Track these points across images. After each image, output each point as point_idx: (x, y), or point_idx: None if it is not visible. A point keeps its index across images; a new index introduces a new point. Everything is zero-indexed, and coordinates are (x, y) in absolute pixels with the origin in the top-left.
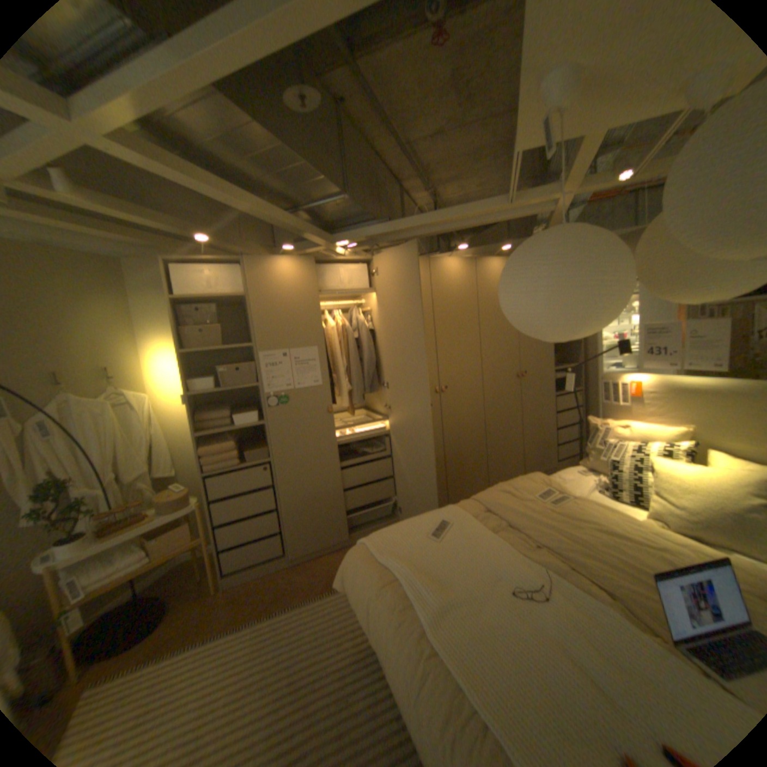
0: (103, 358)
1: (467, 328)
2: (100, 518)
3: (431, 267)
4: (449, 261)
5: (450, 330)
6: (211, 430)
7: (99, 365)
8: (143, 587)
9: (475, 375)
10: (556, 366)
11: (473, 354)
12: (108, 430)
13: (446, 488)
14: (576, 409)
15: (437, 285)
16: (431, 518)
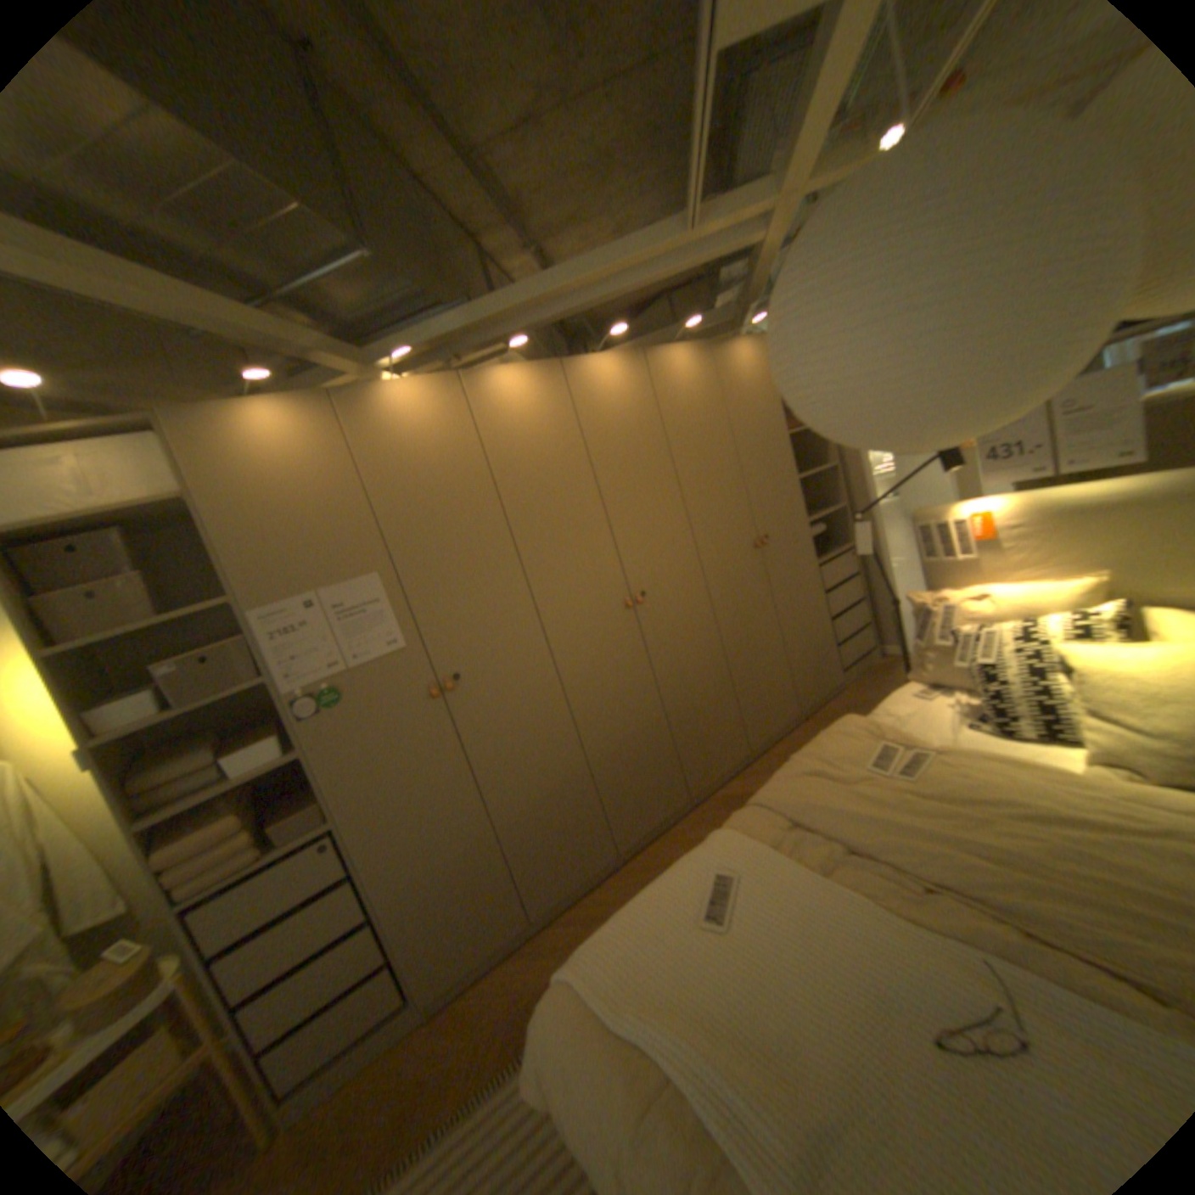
0: None
1: (658, 478)
2: None
3: (570, 378)
4: (600, 362)
5: (628, 488)
6: (177, 804)
7: None
8: None
9: (688, 559)
10: (808, 515)
11: (678, 523)
12: None
13: (682, 772)
14: (850, 579)
15: (587, 409)
16: (693, 876)
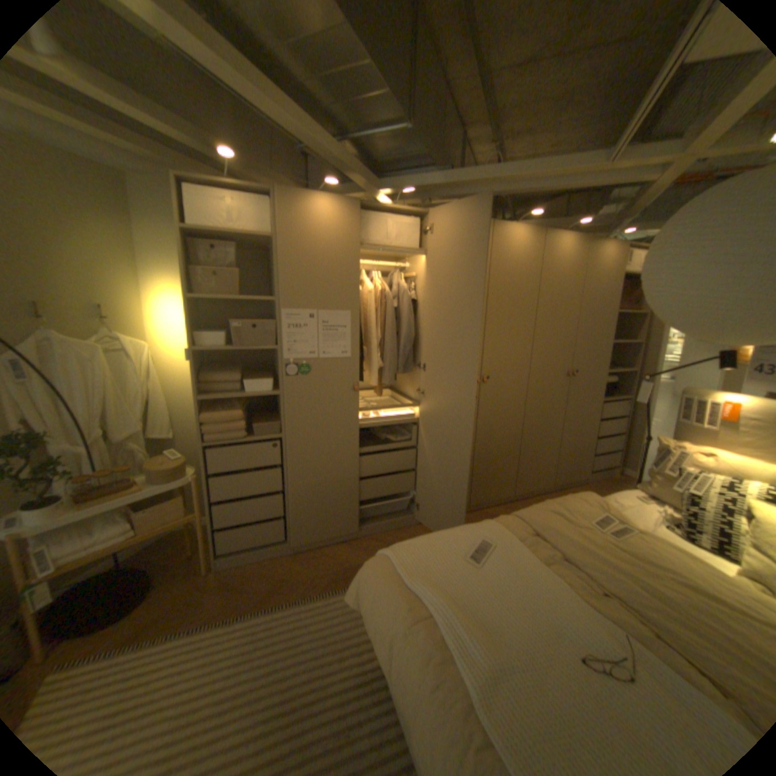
0: (98, 293)
1: (523, 312)
2: (80, 481)
3: (494, 234)
4: (516, 229)
5: (503, 311)
6: (217, 394)
7: (92, 301)
8: (129, 554)
9: (522, 367)
10: (609, 368)
11: (524, 343)
12: (98, 379)
13: (470, 489)
14: (620, 419)
15: (497, 256)
16: (469, 535)
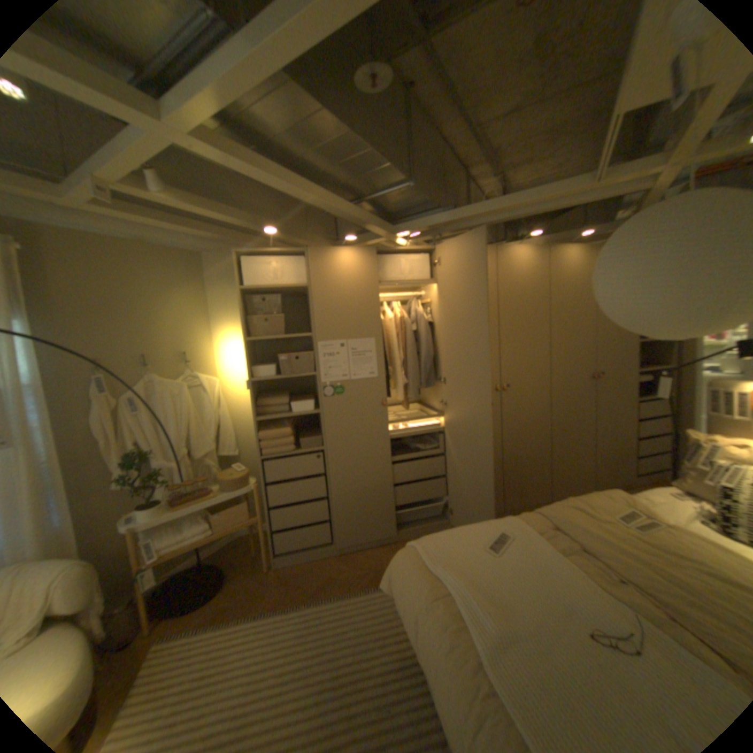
0: (184, 343)
1: (537, 322)
2: (174, 489)
3: (499, 256)
4: (520, 249)
5: (516, 323)
6: (271, 415)
7: (180, 349)
8: (208, 554)
9: (543, 373)
10: (641, 367)
11: (542, 350)
12: (185, 408)
13: (503, 494)
14: (663, 418)
15: (504, 275)
16: (489, 529)
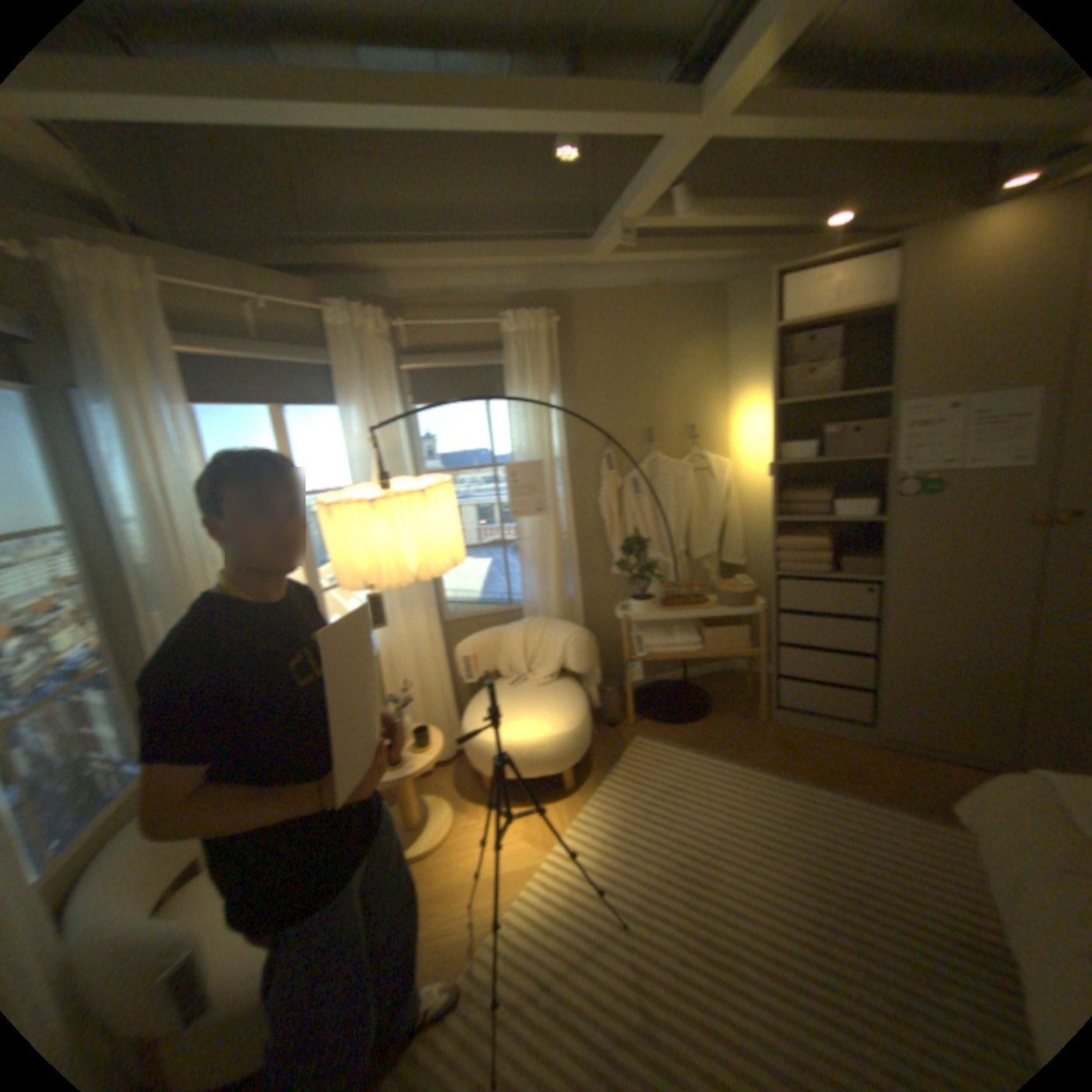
0: (693, 413)
1: None
2: (667, 586)
3: None
4: None
5: None
6: (800, 516)
7: (688, 421)
8: (694, 674)
9: None
10: None
11: None
12: (686, 496)
13: None
14: None
15: None
16: None
